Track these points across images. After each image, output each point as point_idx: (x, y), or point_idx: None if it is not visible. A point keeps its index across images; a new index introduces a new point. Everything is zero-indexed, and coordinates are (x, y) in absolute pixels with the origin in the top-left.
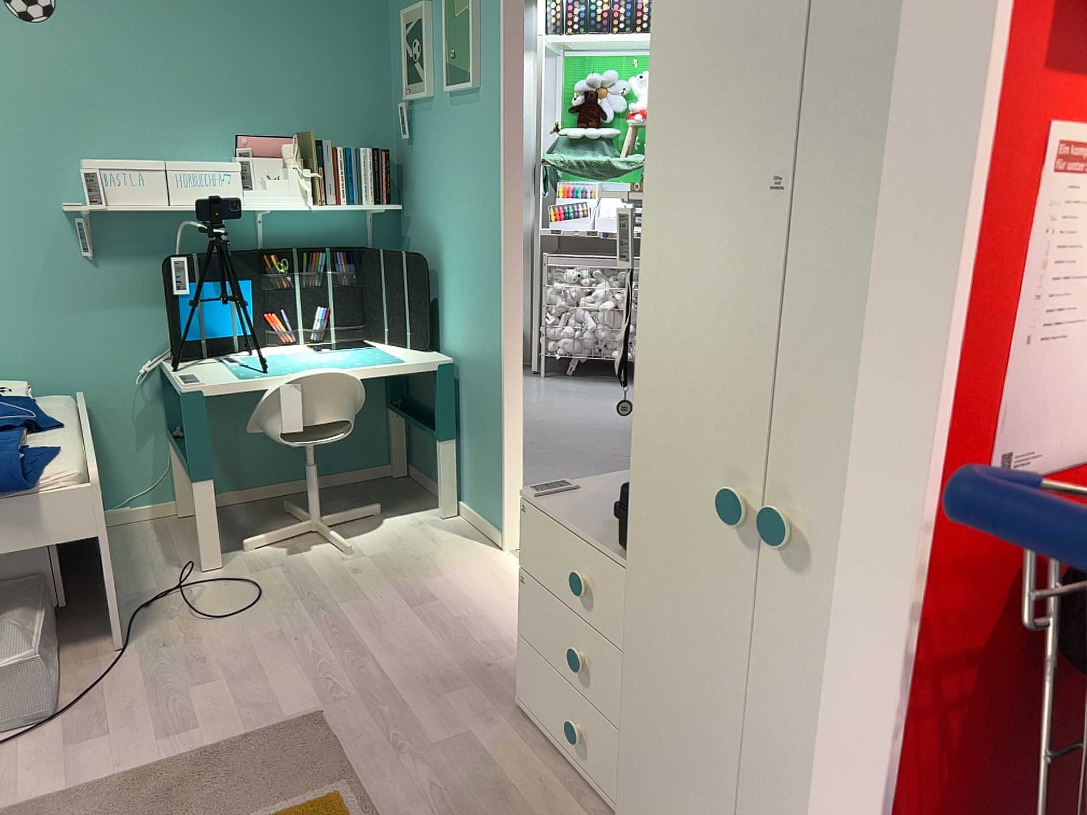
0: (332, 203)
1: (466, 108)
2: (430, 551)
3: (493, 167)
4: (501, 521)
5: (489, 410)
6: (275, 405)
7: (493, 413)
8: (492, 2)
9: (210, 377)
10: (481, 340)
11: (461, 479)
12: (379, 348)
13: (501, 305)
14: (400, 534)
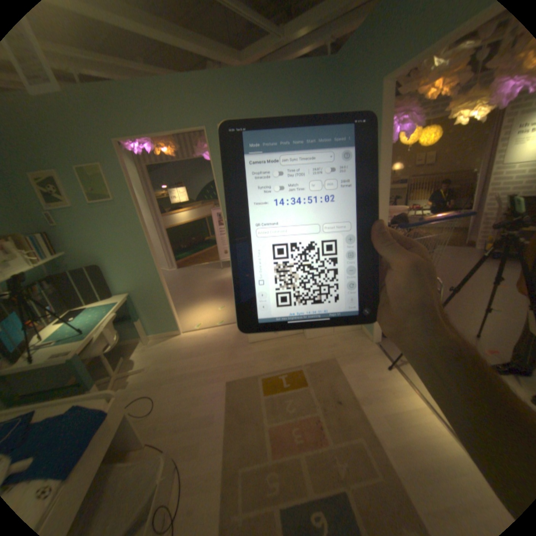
0: (36, 262)
1: (104, 208)
2: (163, 350)
3: (134, 225)
4: (175, 327)
5: (156, 300)
6: (96, 342)
7: (159, 299)
8: (114, 171)
9: (60, 351)
10: (144, 281)
11: (144, 329)
12: (87, 308)
13: (153, 266)
14: (144, 356)
